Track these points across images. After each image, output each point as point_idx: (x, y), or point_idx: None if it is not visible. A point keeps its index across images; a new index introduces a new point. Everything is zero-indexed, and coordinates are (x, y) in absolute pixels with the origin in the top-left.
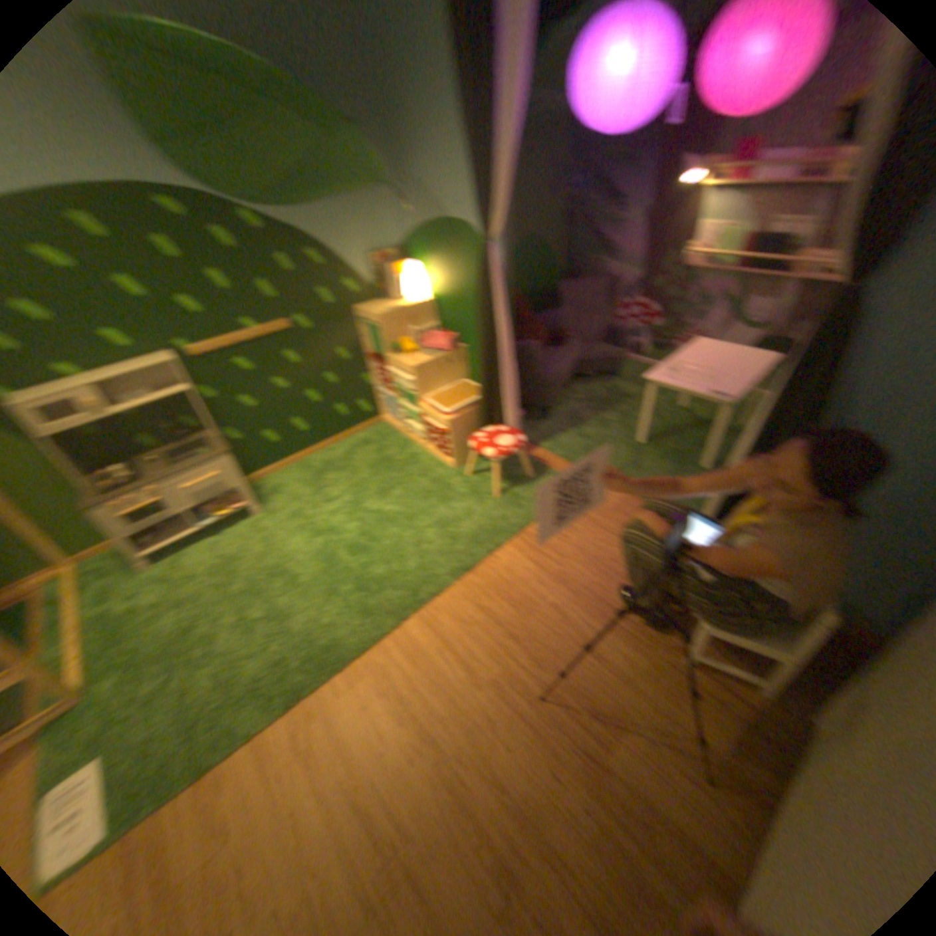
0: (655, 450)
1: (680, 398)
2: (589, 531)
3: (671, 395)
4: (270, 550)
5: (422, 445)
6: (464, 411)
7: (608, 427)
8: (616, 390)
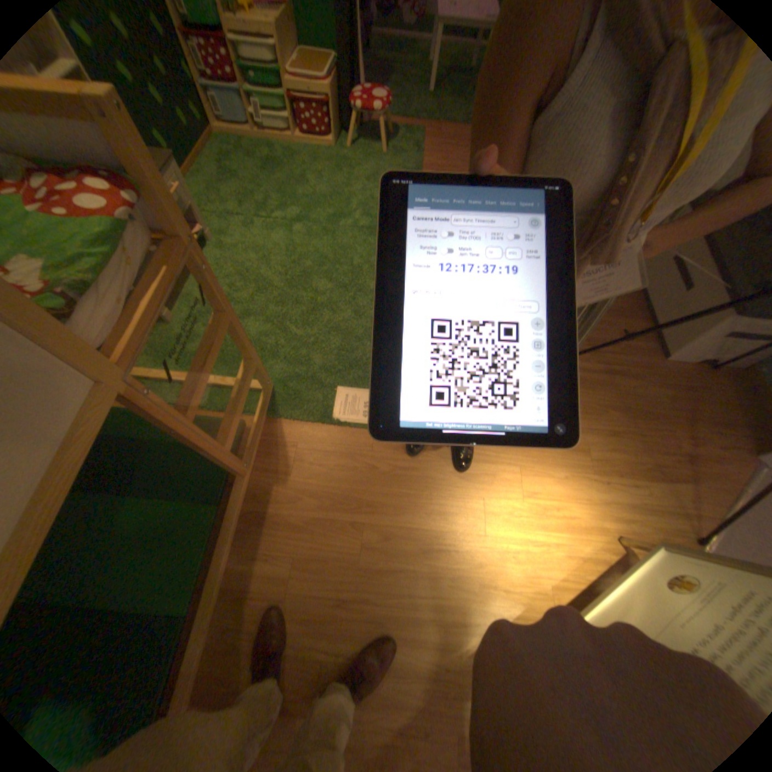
0: (448, 89)
1: (425, 55)
2: (456, 150)
3: (418, 53)
4: (266, 249)
5: (287, 134)
6: (333, 72)
7: (403, 85)
8: (380, 57)
